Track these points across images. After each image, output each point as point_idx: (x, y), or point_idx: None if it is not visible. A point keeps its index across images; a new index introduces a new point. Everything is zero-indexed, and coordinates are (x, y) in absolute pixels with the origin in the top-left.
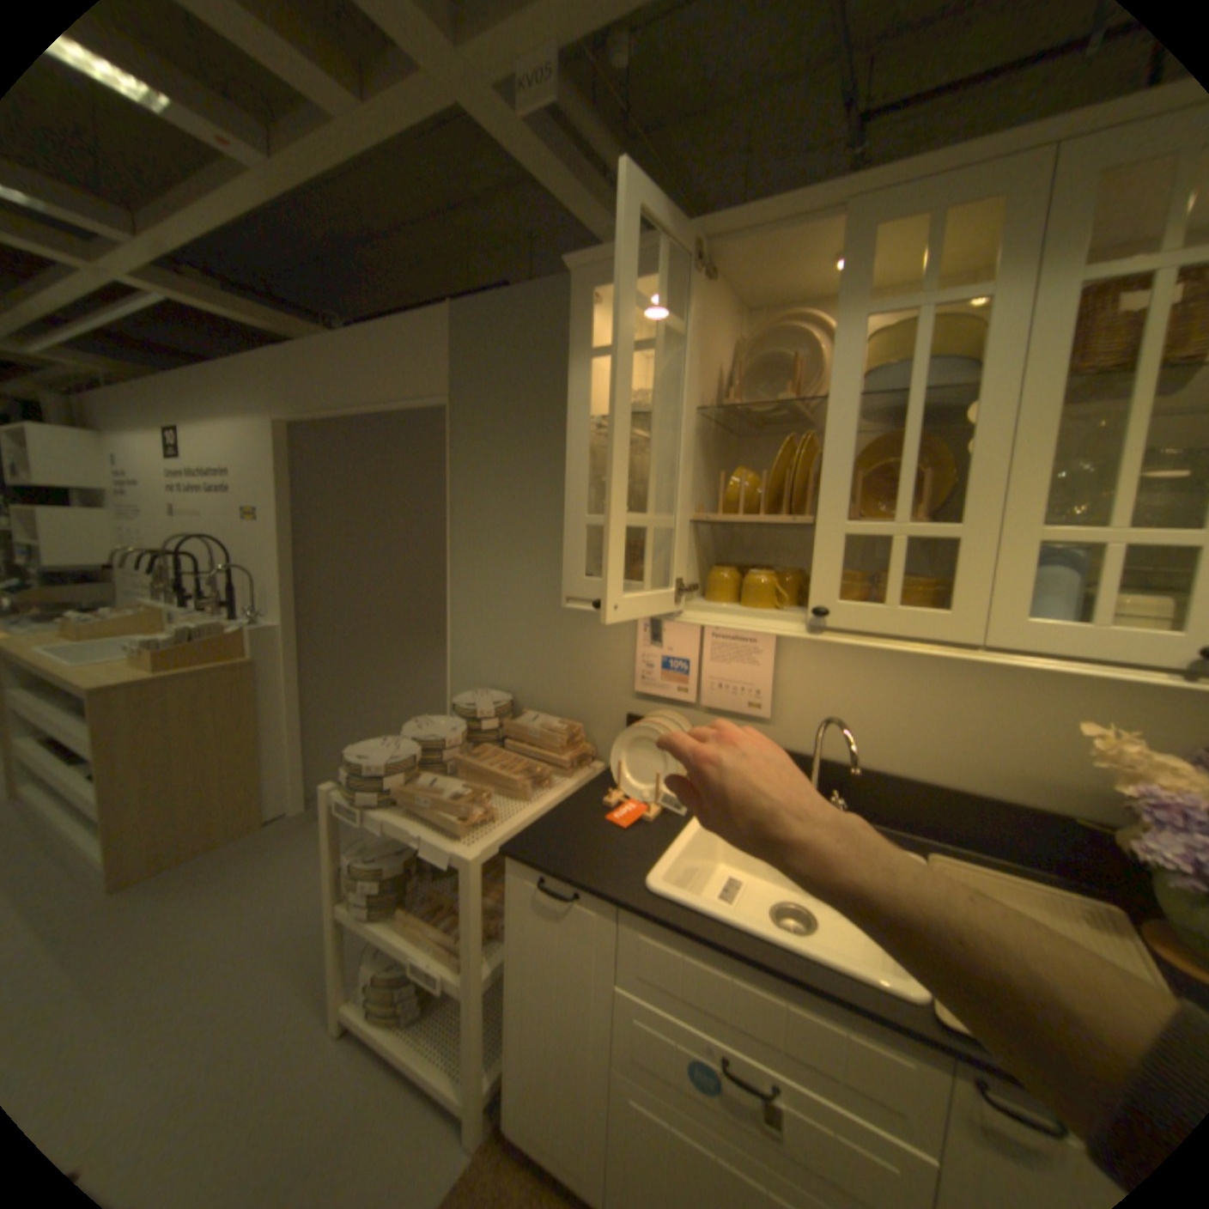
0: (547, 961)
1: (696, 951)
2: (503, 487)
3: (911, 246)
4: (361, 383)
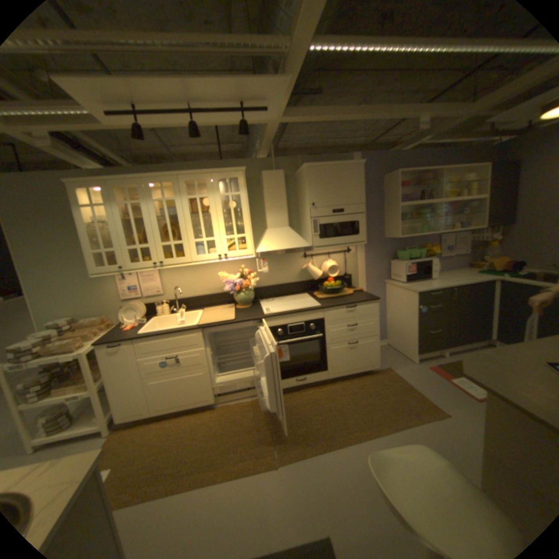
0: (117, 366)
1: (154, 338)
2: (44, 244)
3: (162, 183)
4: None
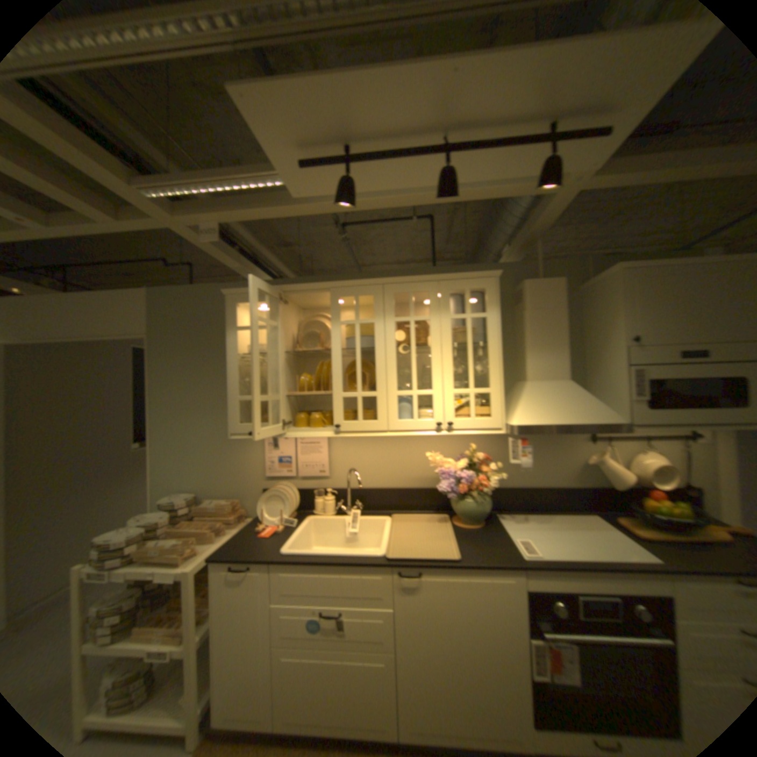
0: (235, 610)
1: (305, 571)
2: (185, 382)
3: (355, 299)
4: (81, 325)
